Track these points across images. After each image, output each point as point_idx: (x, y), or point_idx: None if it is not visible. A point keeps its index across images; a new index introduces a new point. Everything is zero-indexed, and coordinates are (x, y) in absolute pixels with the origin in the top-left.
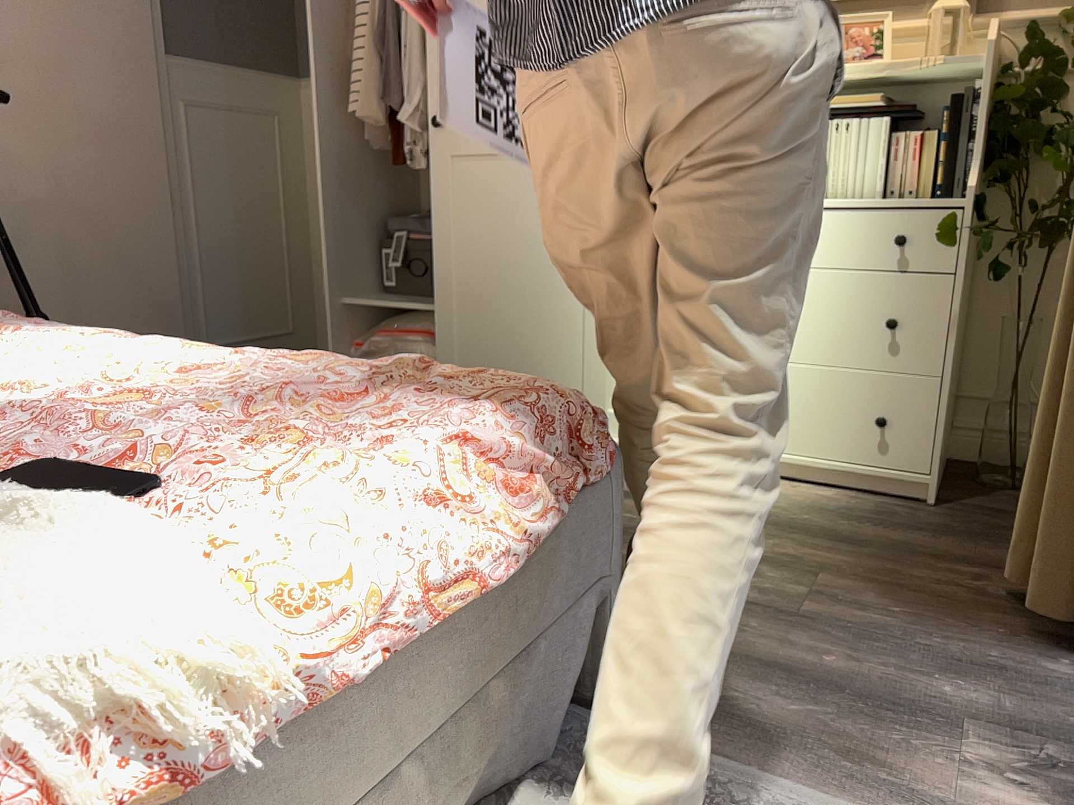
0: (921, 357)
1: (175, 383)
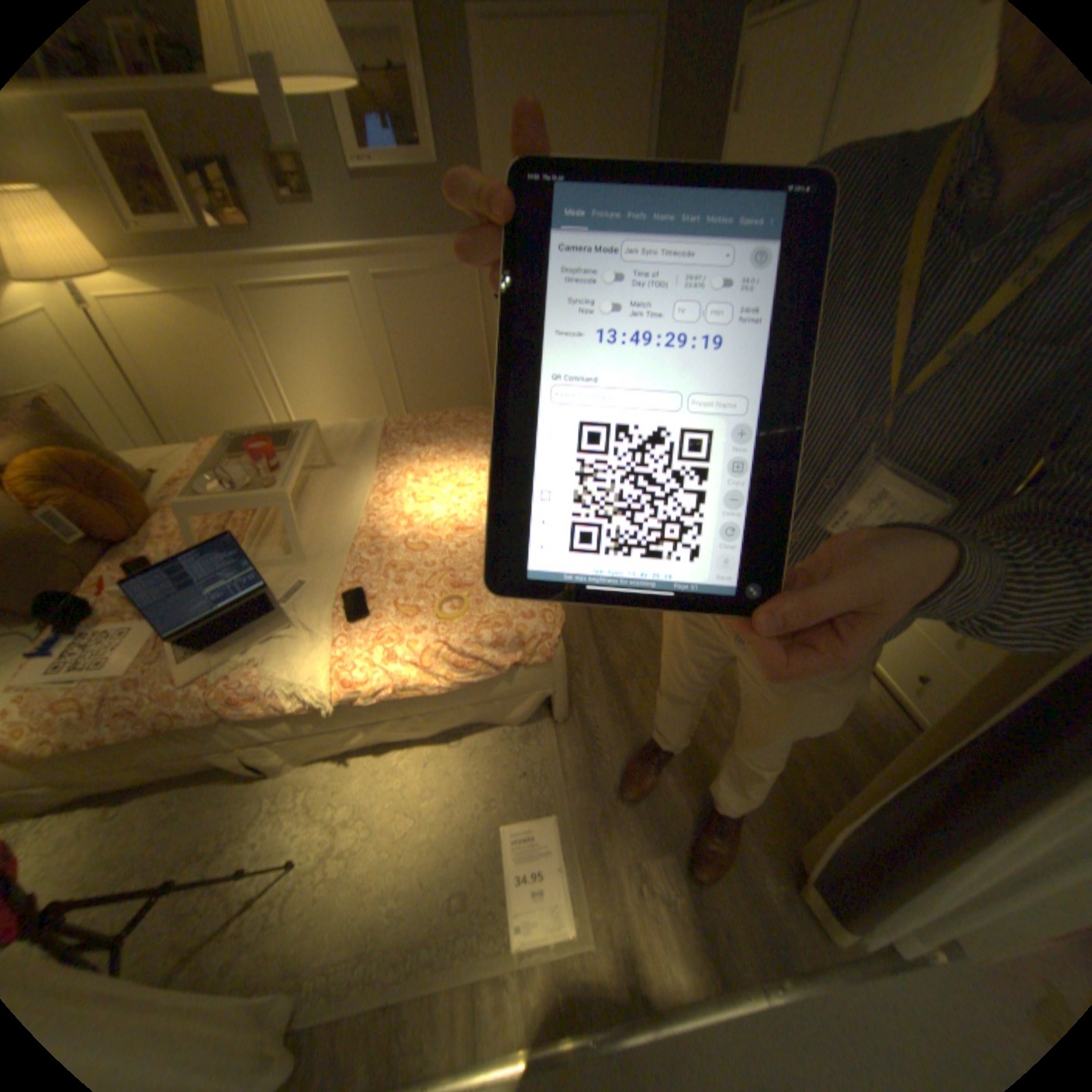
0: (976, 664)
1: (449, 536)
